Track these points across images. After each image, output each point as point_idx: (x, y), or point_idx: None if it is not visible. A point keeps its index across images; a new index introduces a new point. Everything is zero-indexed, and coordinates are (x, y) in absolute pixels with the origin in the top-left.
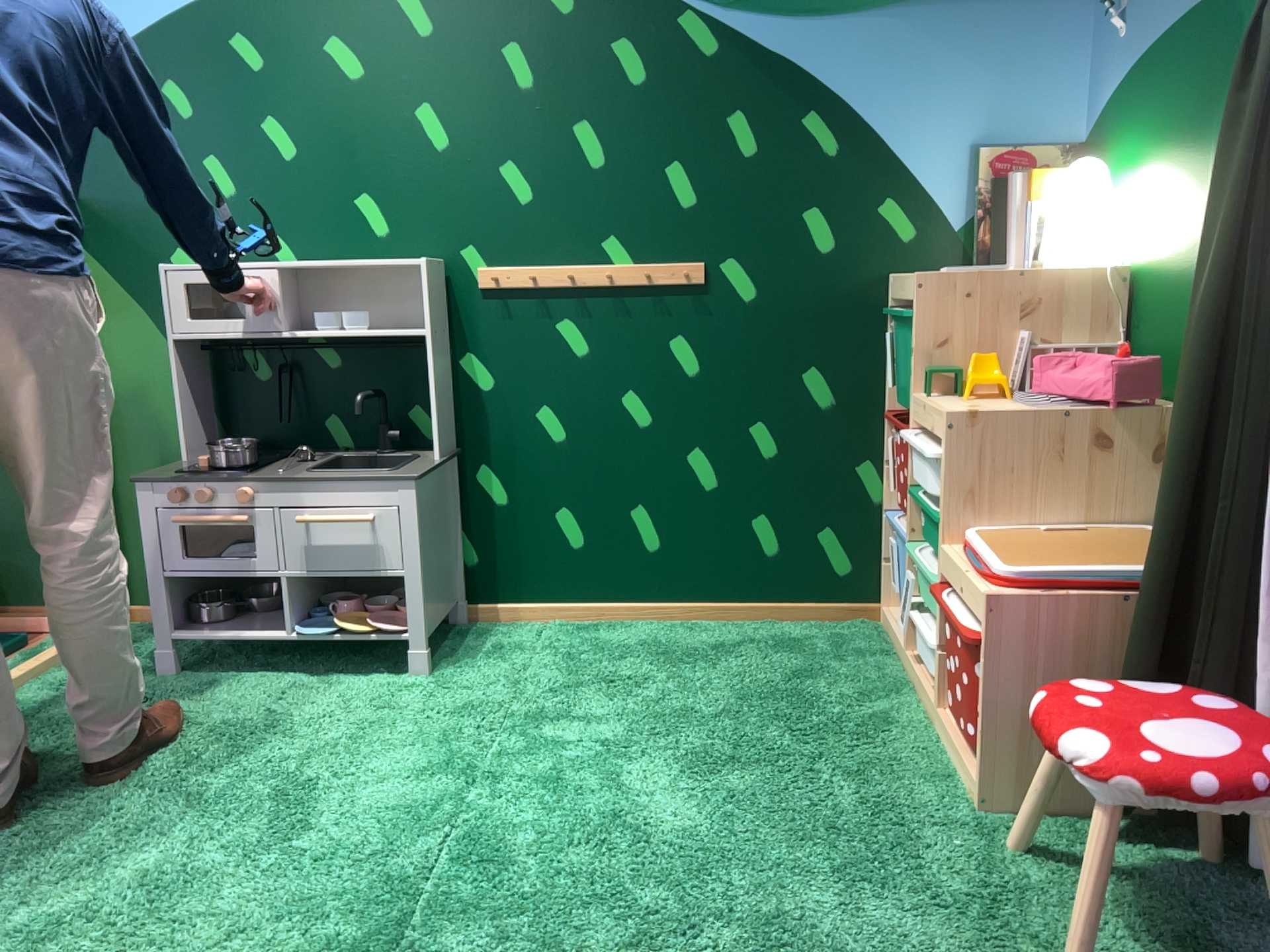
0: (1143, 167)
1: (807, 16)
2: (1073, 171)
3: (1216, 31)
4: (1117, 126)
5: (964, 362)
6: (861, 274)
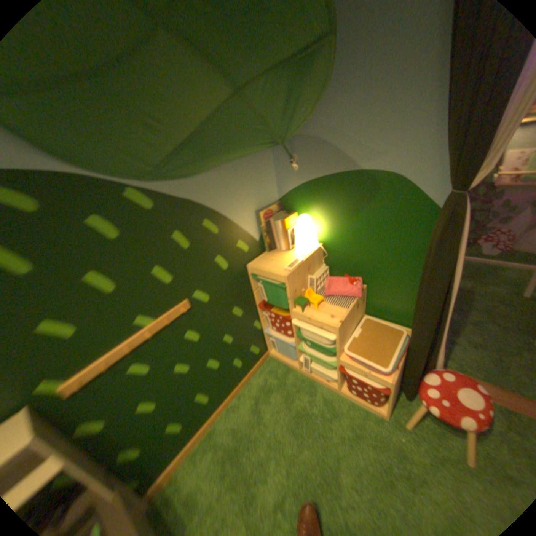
0: (322, 215)
1: (191, 176)
2: (301, 218)
3: (362, 182)
4: (302, 199)
5: (300, 292)
6: (239, 269)
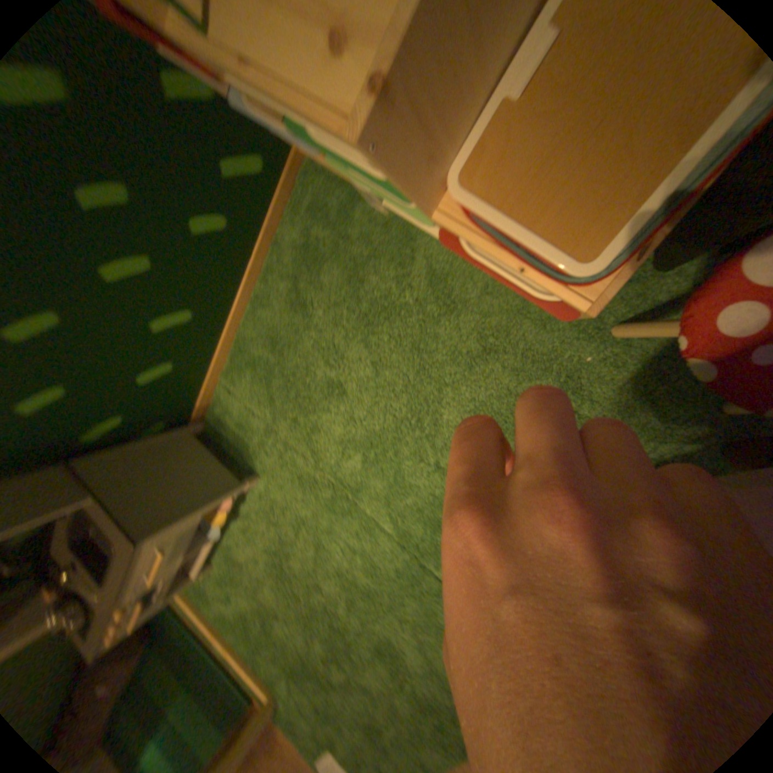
0: None
1: None
2: None
3: None
4: None
5: None
6: None
